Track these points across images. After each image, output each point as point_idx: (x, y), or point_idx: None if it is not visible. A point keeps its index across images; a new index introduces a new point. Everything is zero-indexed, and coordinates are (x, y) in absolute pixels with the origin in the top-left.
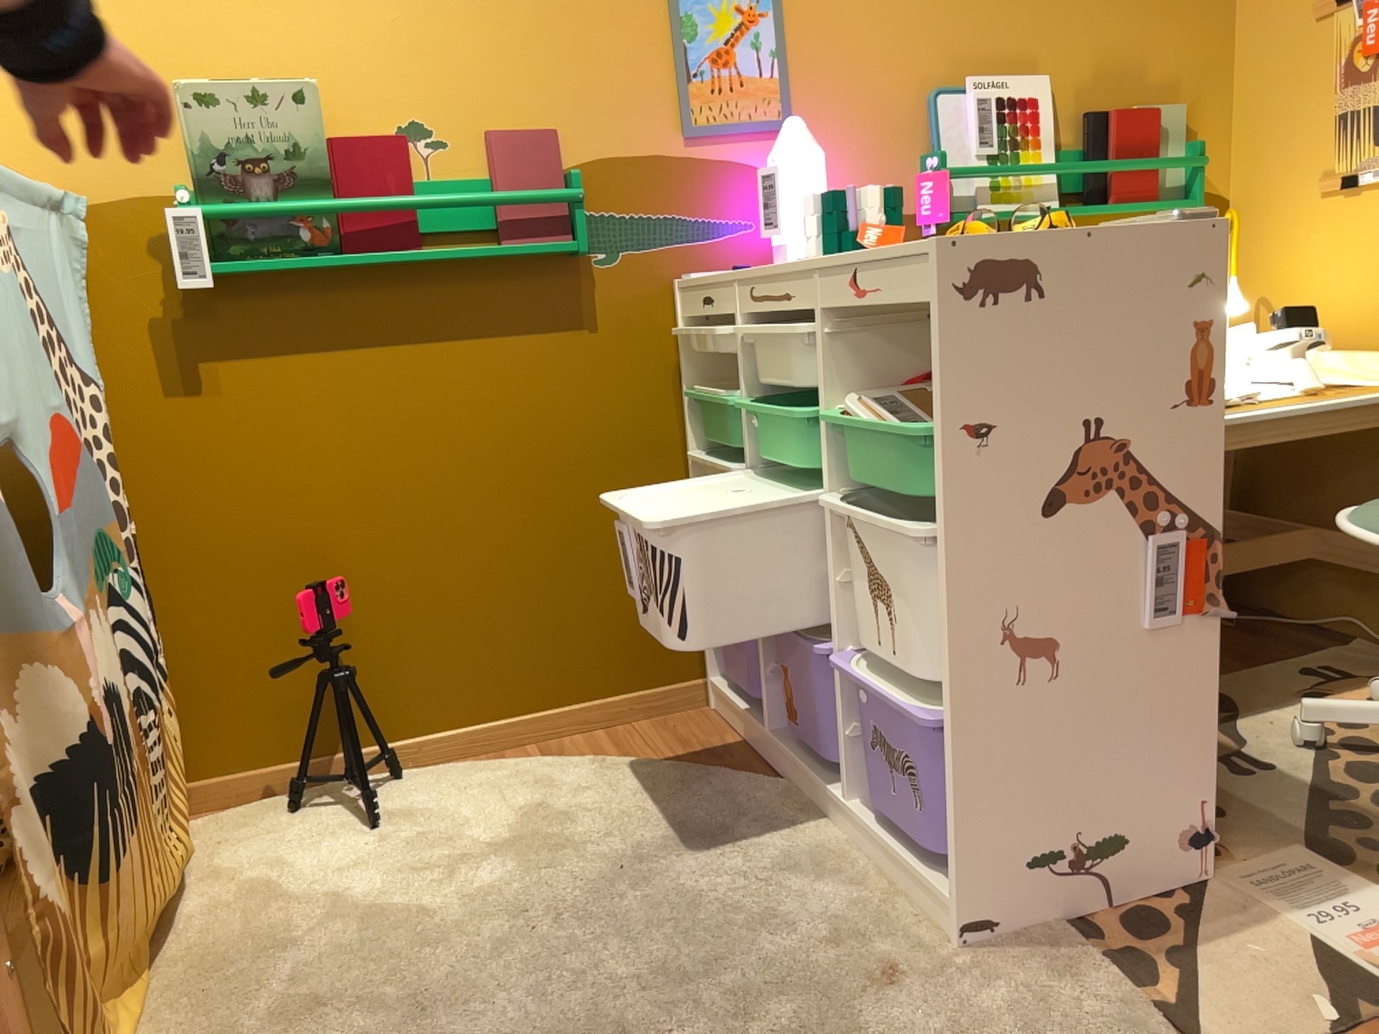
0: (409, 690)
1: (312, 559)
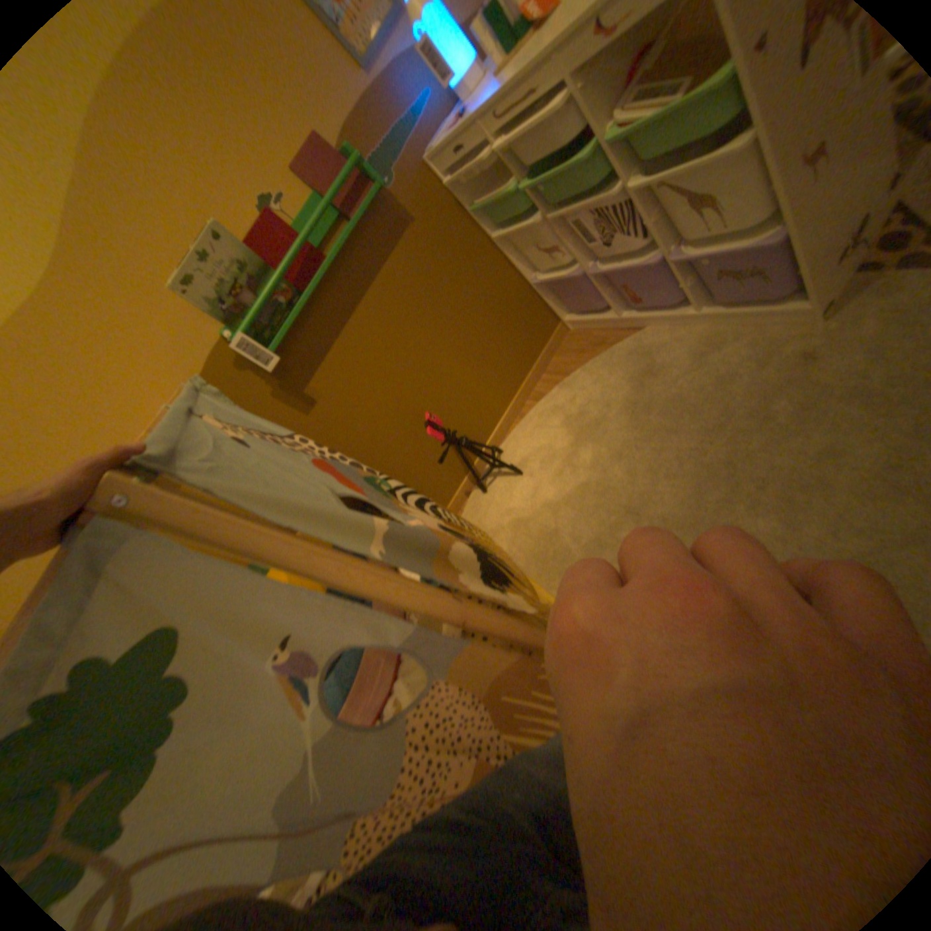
0: (477, 425)
1: (409, 417)
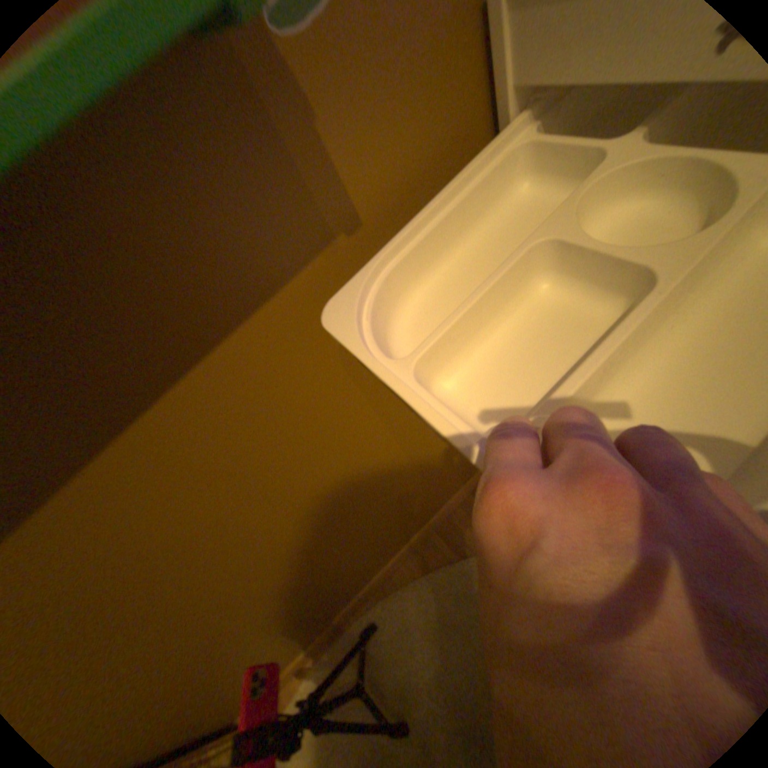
0: (345, 590)
1: (202, 656)
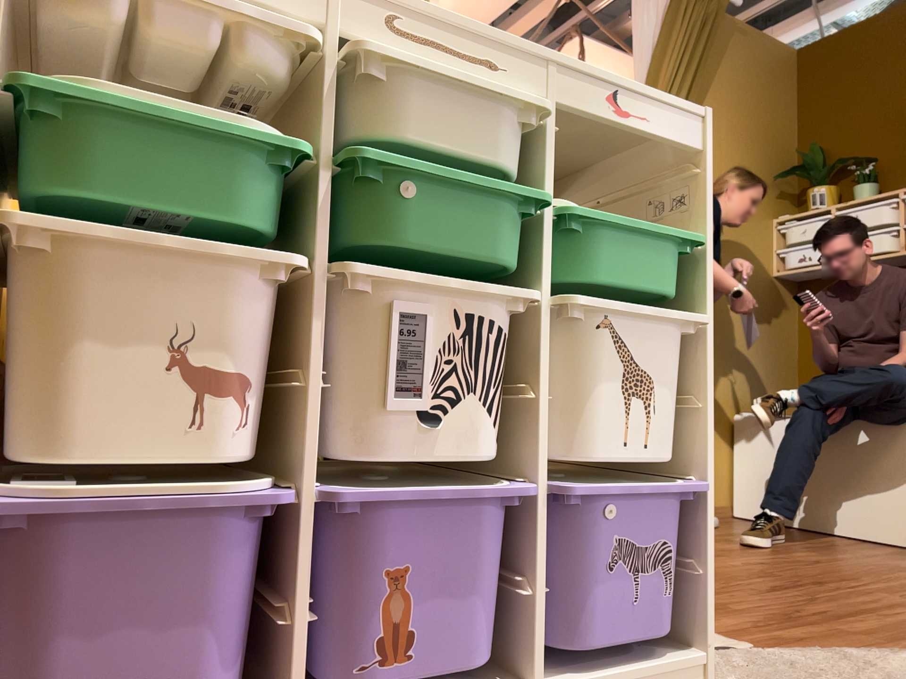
0: None
1: None
